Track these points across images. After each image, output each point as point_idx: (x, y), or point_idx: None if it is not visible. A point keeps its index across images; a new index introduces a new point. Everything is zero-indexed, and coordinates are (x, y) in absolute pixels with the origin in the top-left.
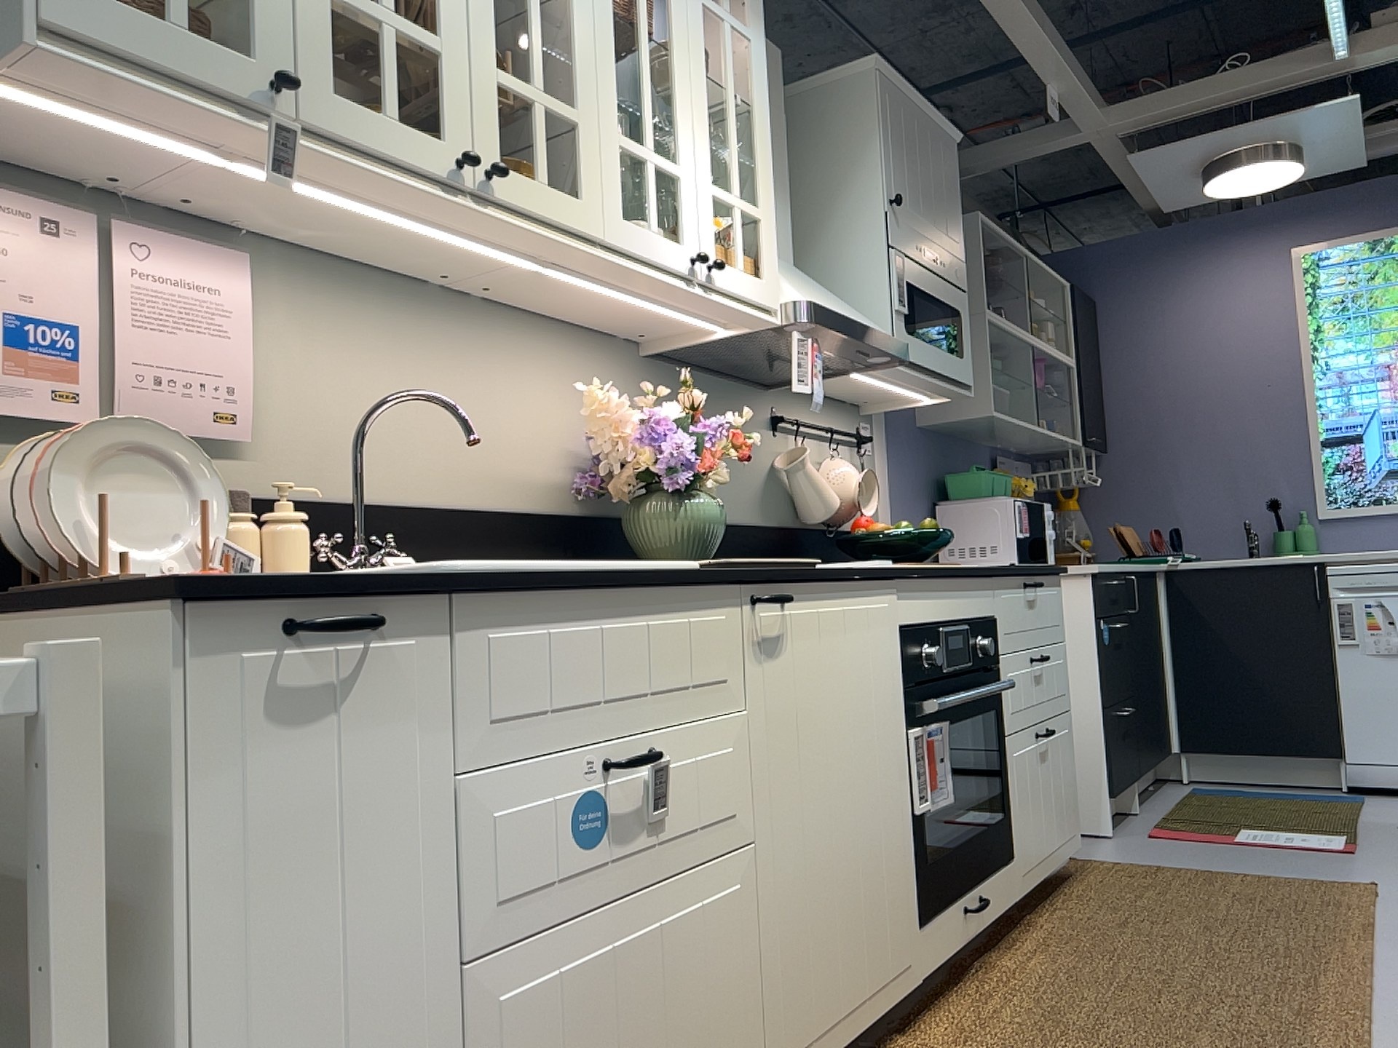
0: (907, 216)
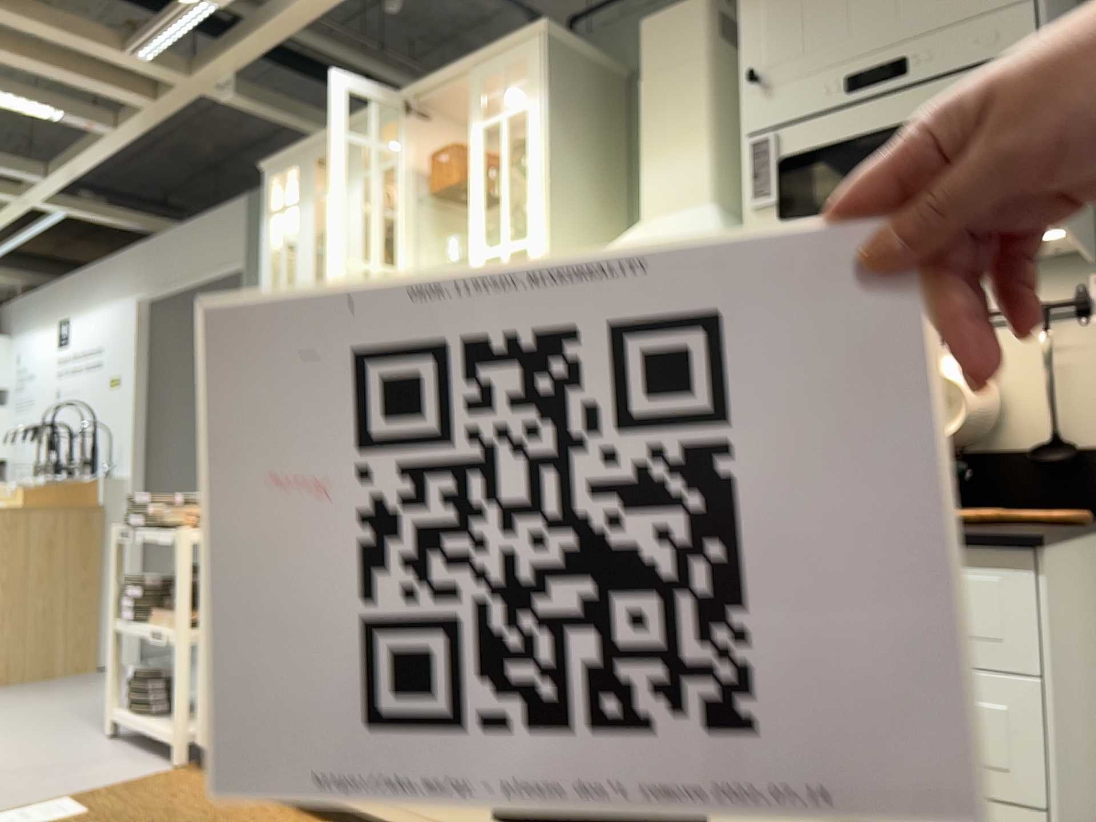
0: (795, 68)
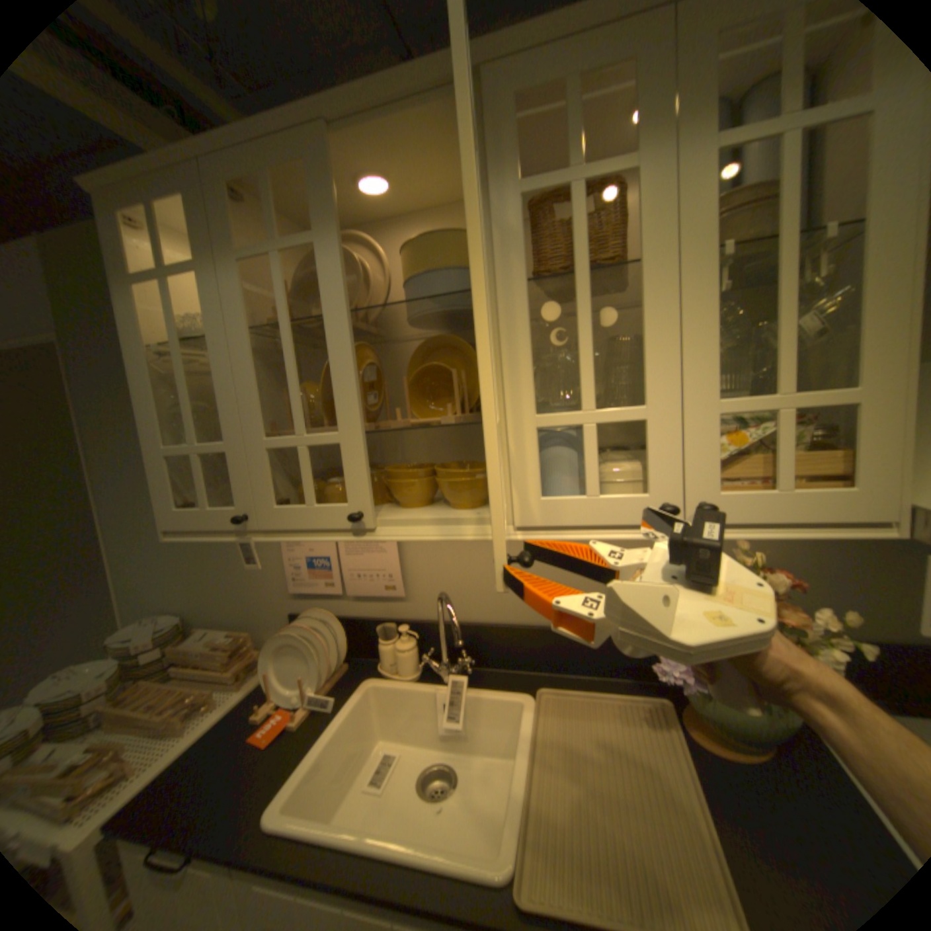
0: None
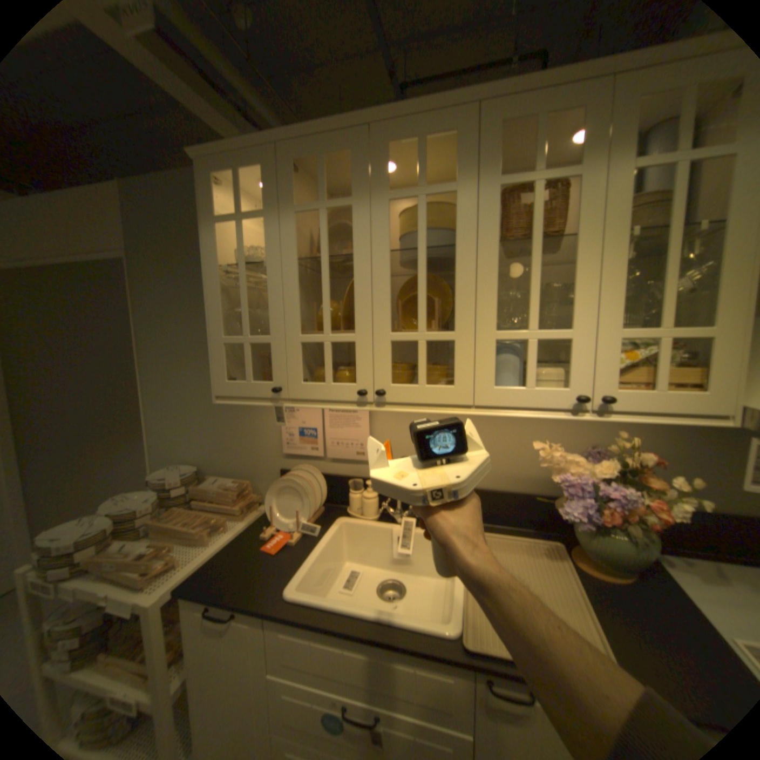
0: None
